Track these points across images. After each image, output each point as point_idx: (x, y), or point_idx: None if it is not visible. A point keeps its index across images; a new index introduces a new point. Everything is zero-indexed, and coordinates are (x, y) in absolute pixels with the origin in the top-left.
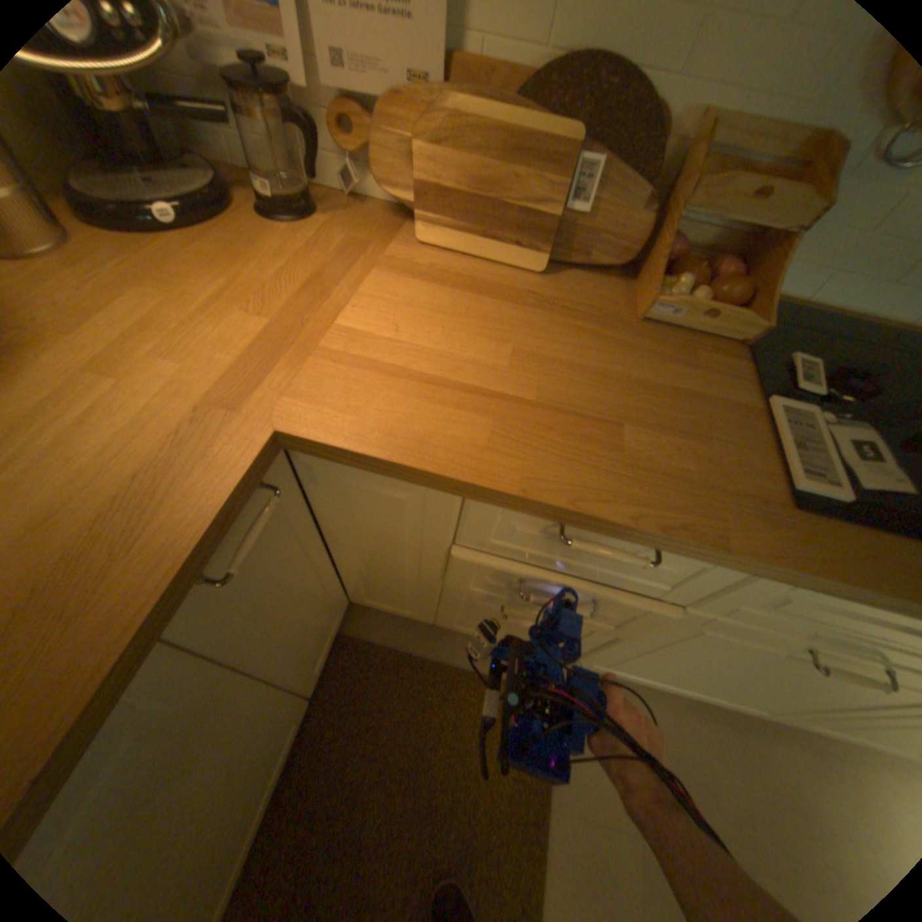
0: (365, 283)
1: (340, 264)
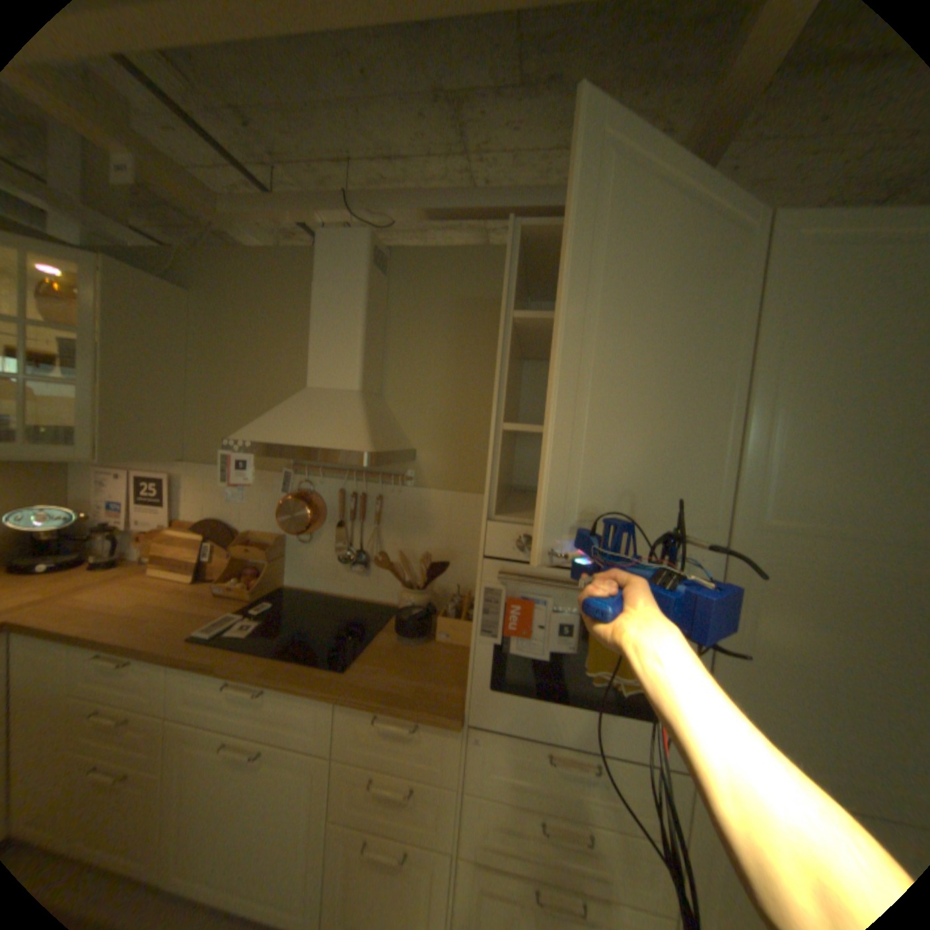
0: (102, 588)
1: (100, 583)
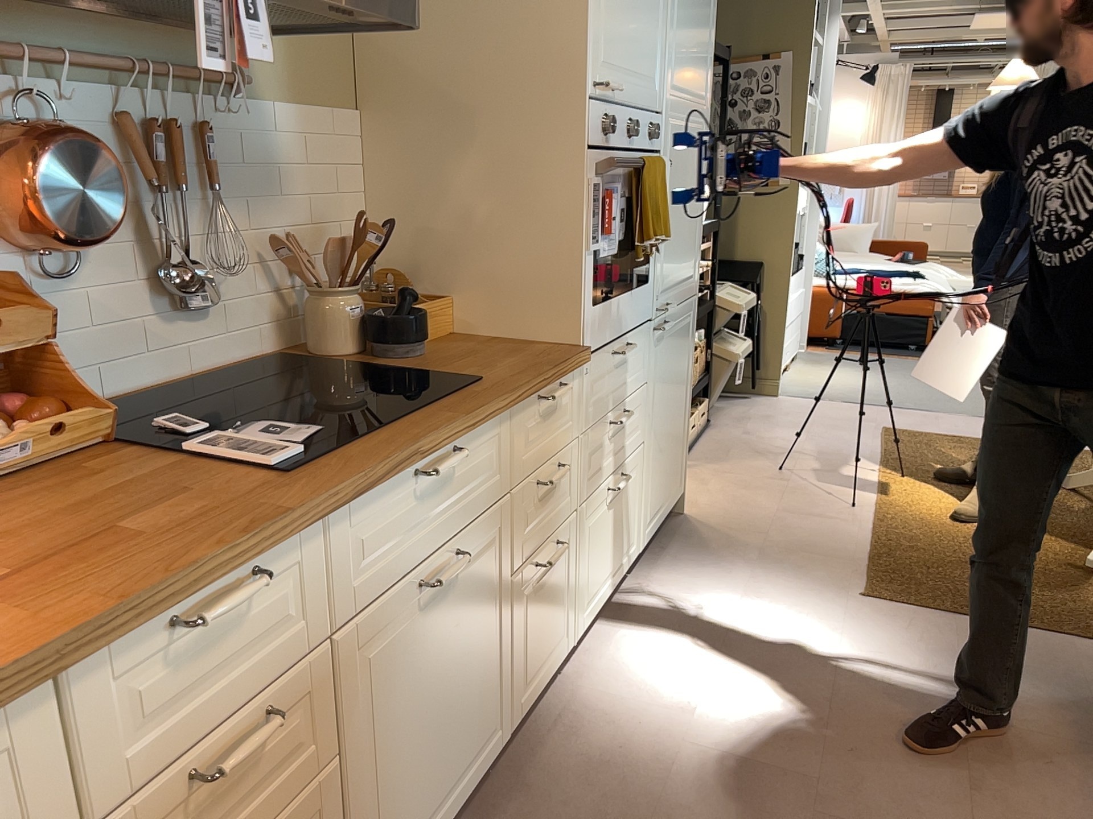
0: None
1: None
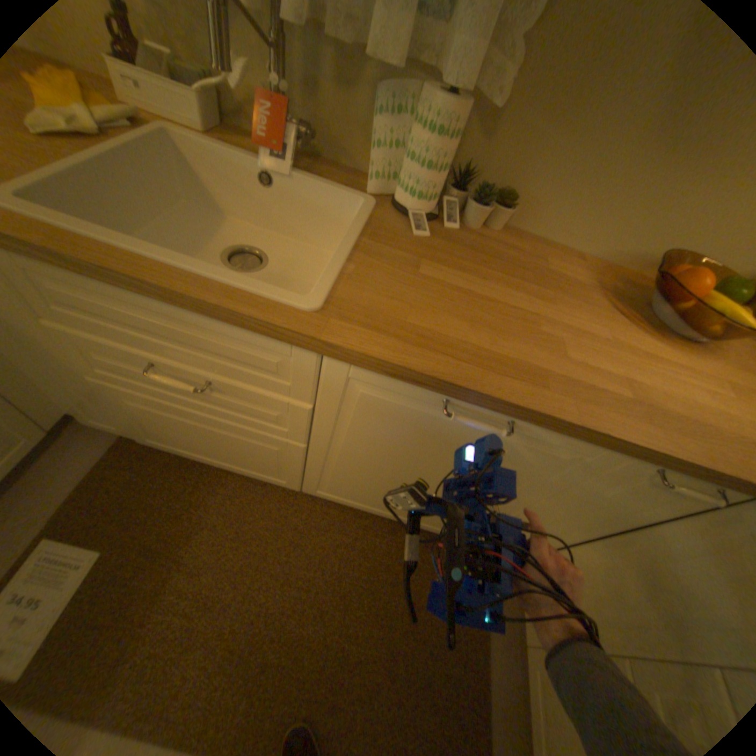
0: None
1: None
